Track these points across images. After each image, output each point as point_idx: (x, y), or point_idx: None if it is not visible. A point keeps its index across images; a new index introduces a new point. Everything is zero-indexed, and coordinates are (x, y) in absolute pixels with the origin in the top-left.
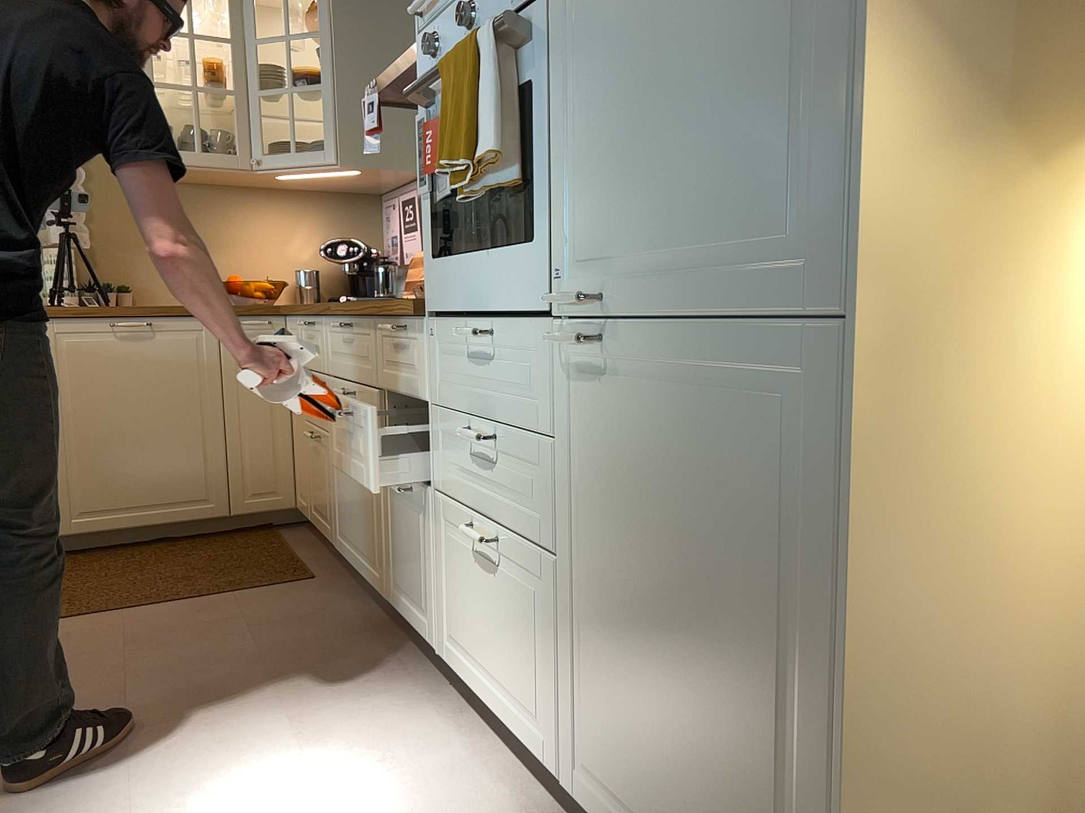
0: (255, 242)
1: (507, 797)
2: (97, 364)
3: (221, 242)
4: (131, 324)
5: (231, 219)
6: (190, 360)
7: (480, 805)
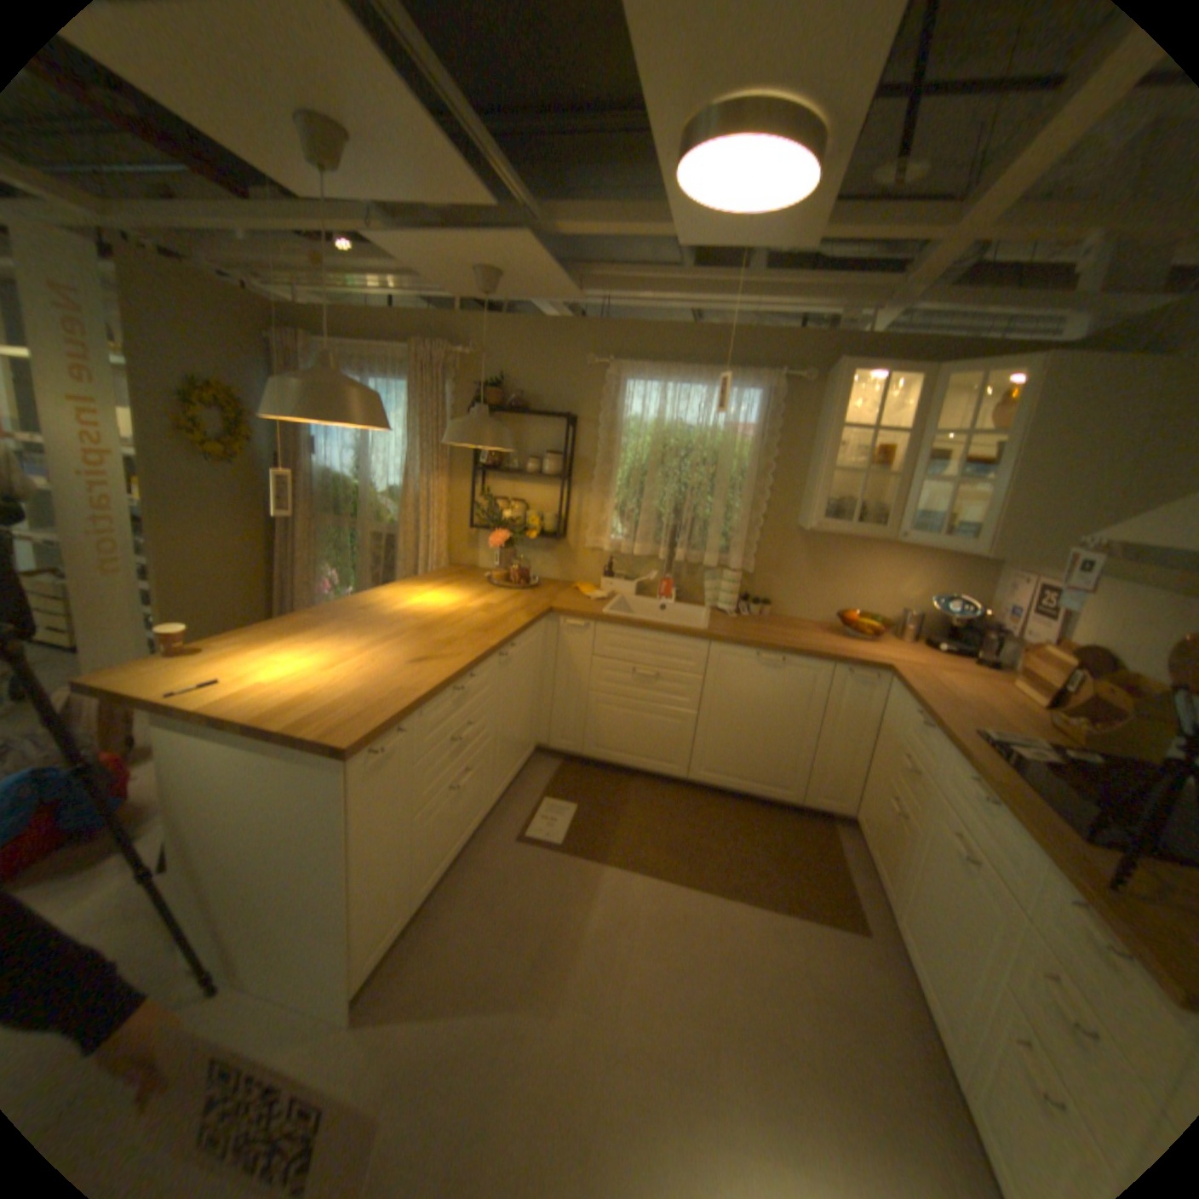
0: (874, 581)
1: None
2: (741, 679)
3: (846, 577)
4: (771, 659)
5: (860, 561)
6: (805, 691)
7: None
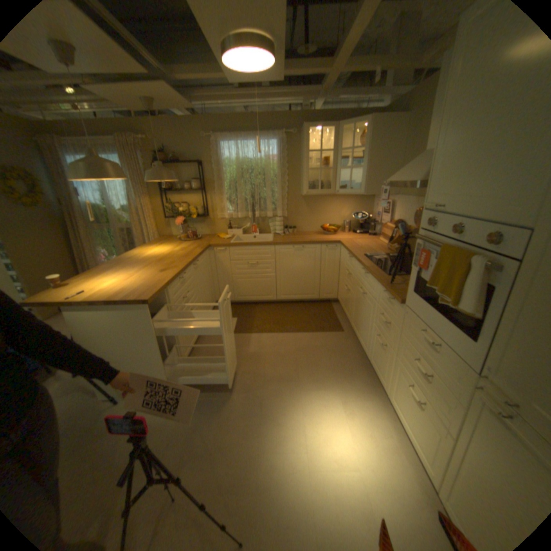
0: (331, 211)
1: (410, 468)
2: (288, 257)
3: (321, 212)
4: (297, 247)
5: (325, 205)
6: (312, 257)
7: (401, 467)
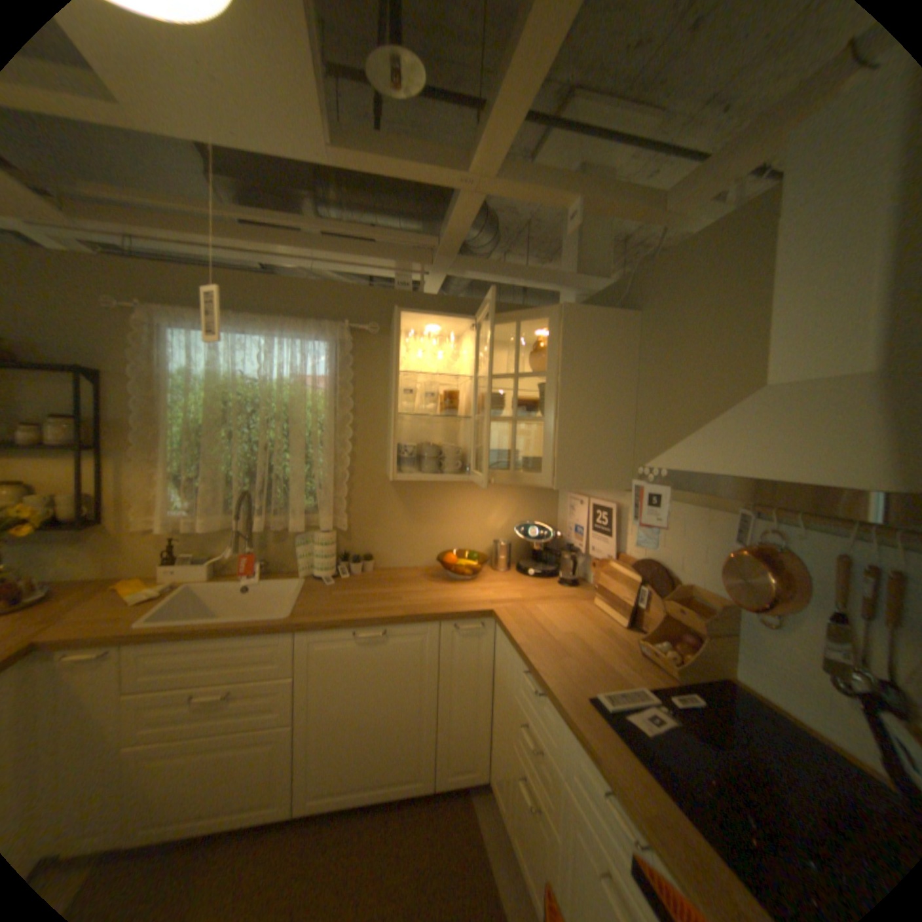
0: (465, 517)
1: None
2: (340, 667)
3: (440, 517)
4: (370, 636)
5: (449, 500)
6: (414, 660)
7: None
